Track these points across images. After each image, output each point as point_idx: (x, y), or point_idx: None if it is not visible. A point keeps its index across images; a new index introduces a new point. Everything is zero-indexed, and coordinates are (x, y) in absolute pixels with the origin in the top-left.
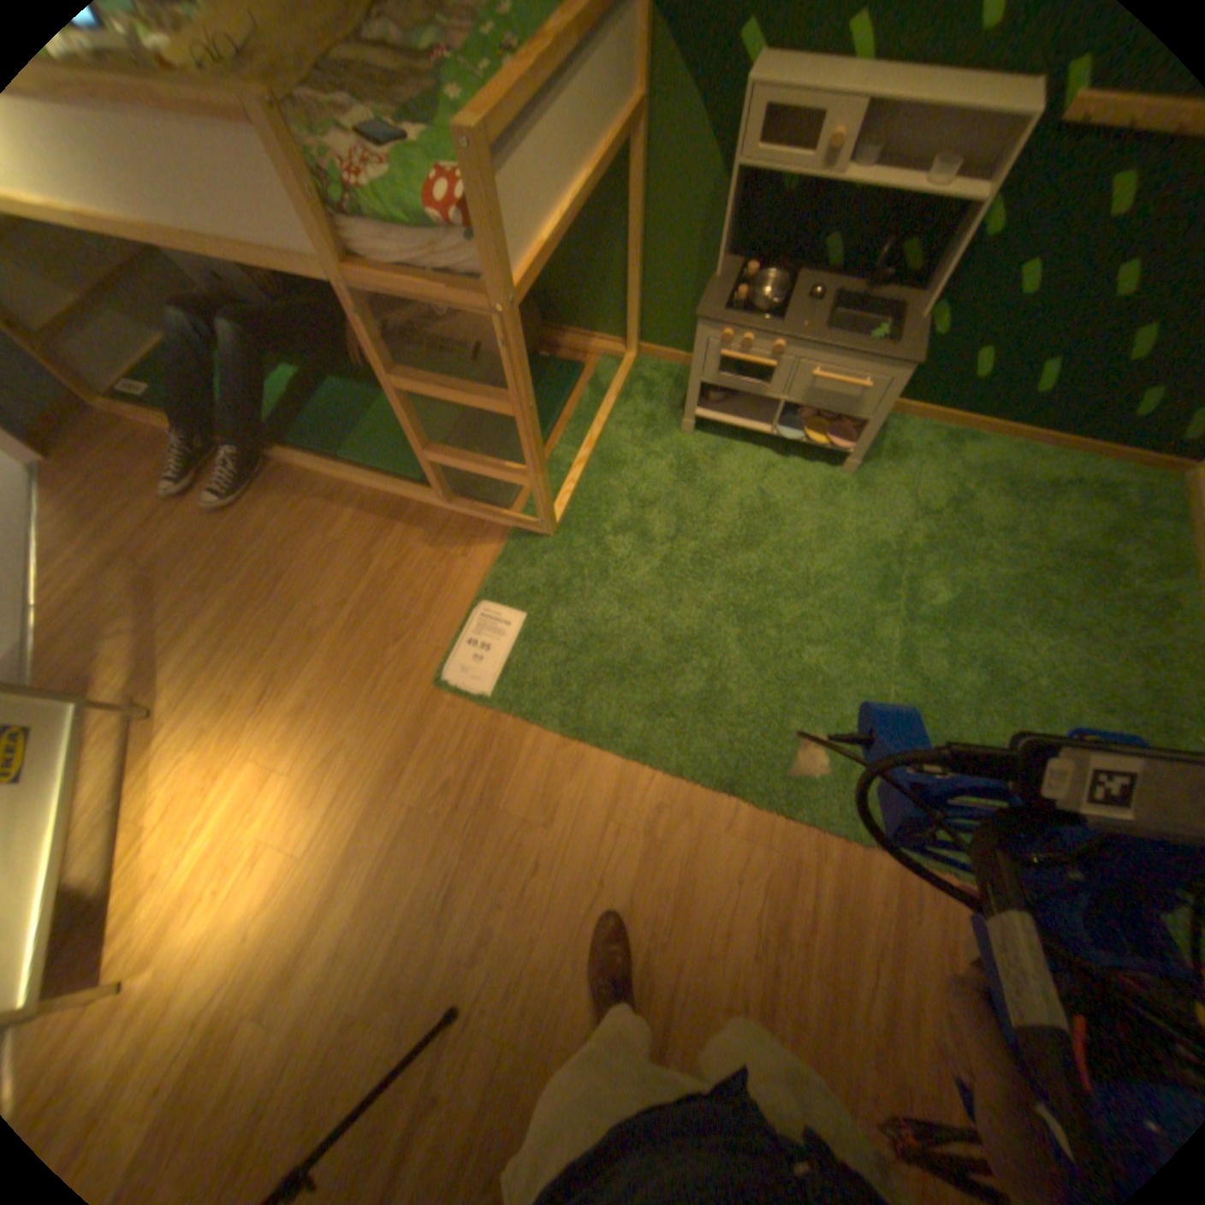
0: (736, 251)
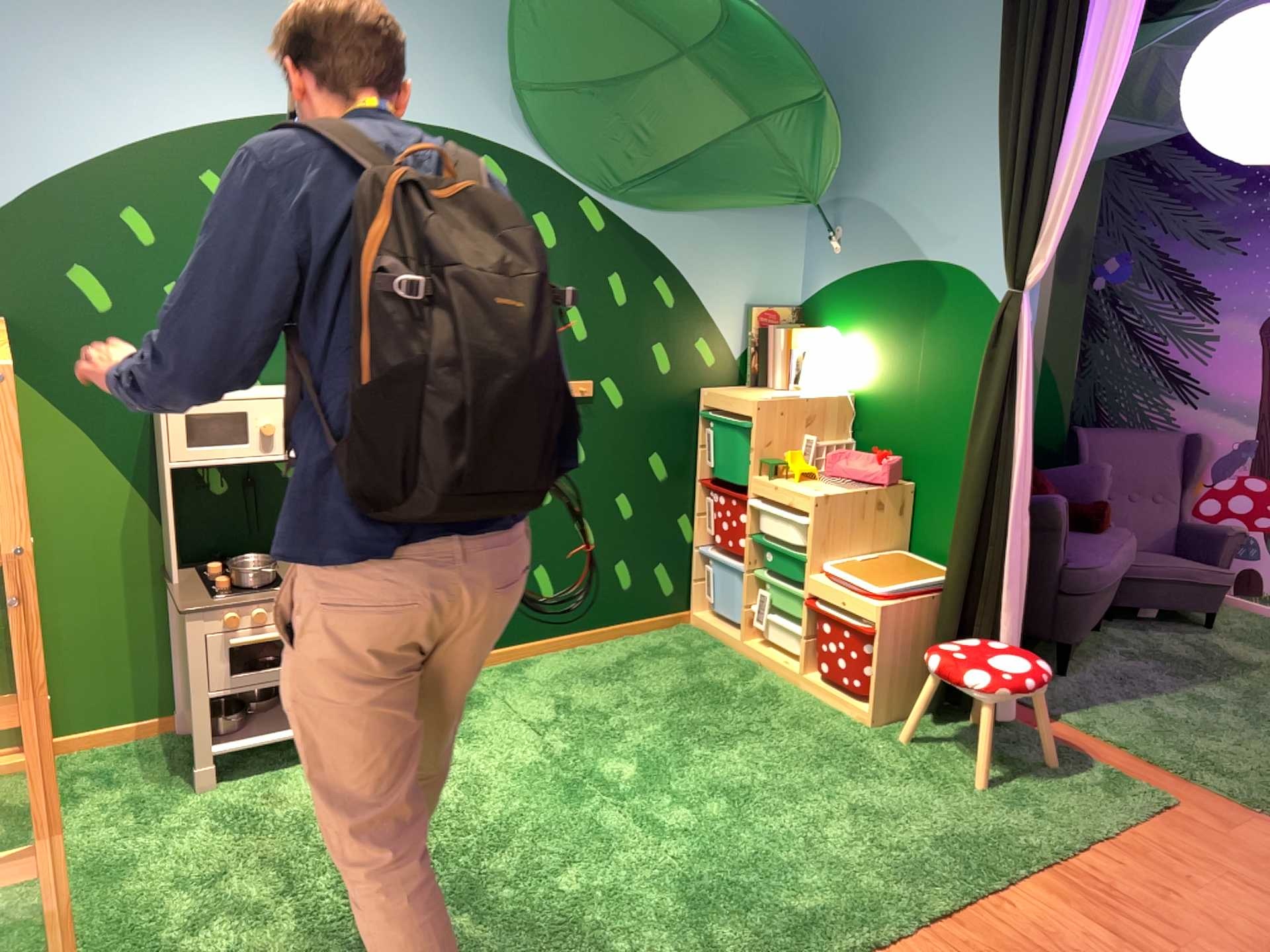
0: (186, 563)
